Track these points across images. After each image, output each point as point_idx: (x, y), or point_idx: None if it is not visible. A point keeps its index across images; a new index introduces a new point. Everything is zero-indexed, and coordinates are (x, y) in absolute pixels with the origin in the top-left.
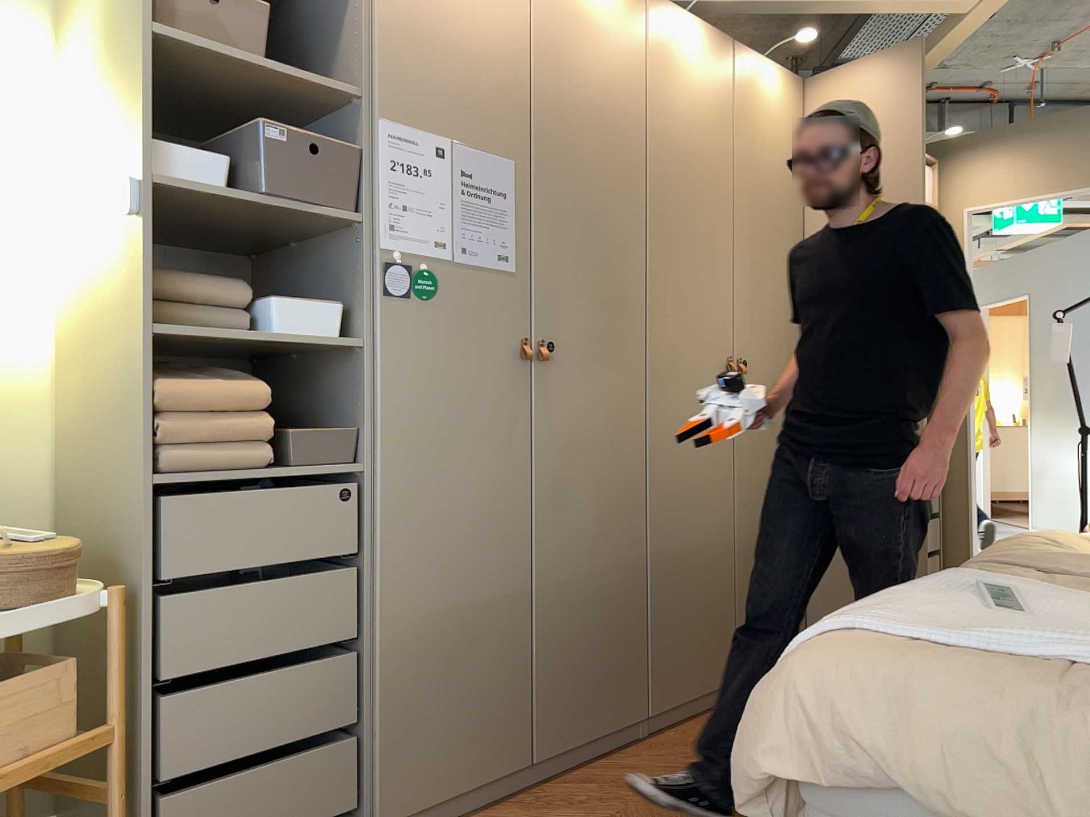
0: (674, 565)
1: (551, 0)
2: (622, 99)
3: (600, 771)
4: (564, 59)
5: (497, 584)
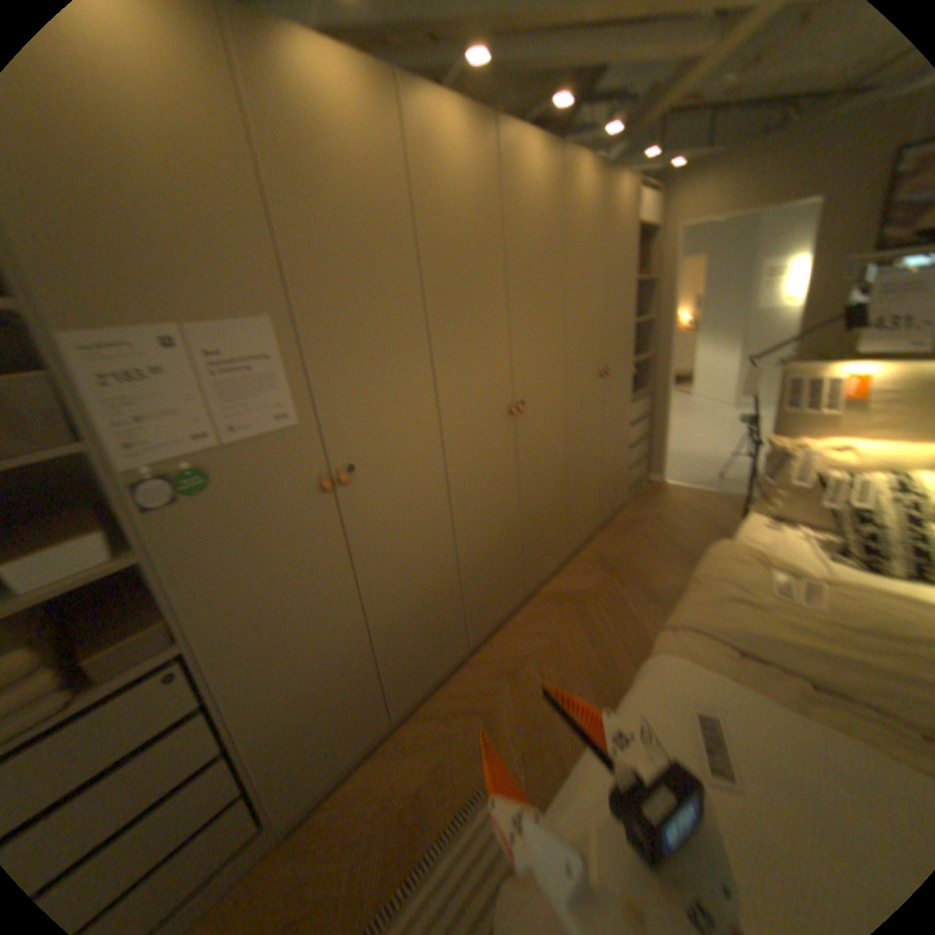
0: (477, 563)
1: (273, 115)
2: (384, 216)
3: (437, 705)
4: (306, 187)
5: (339, 652)
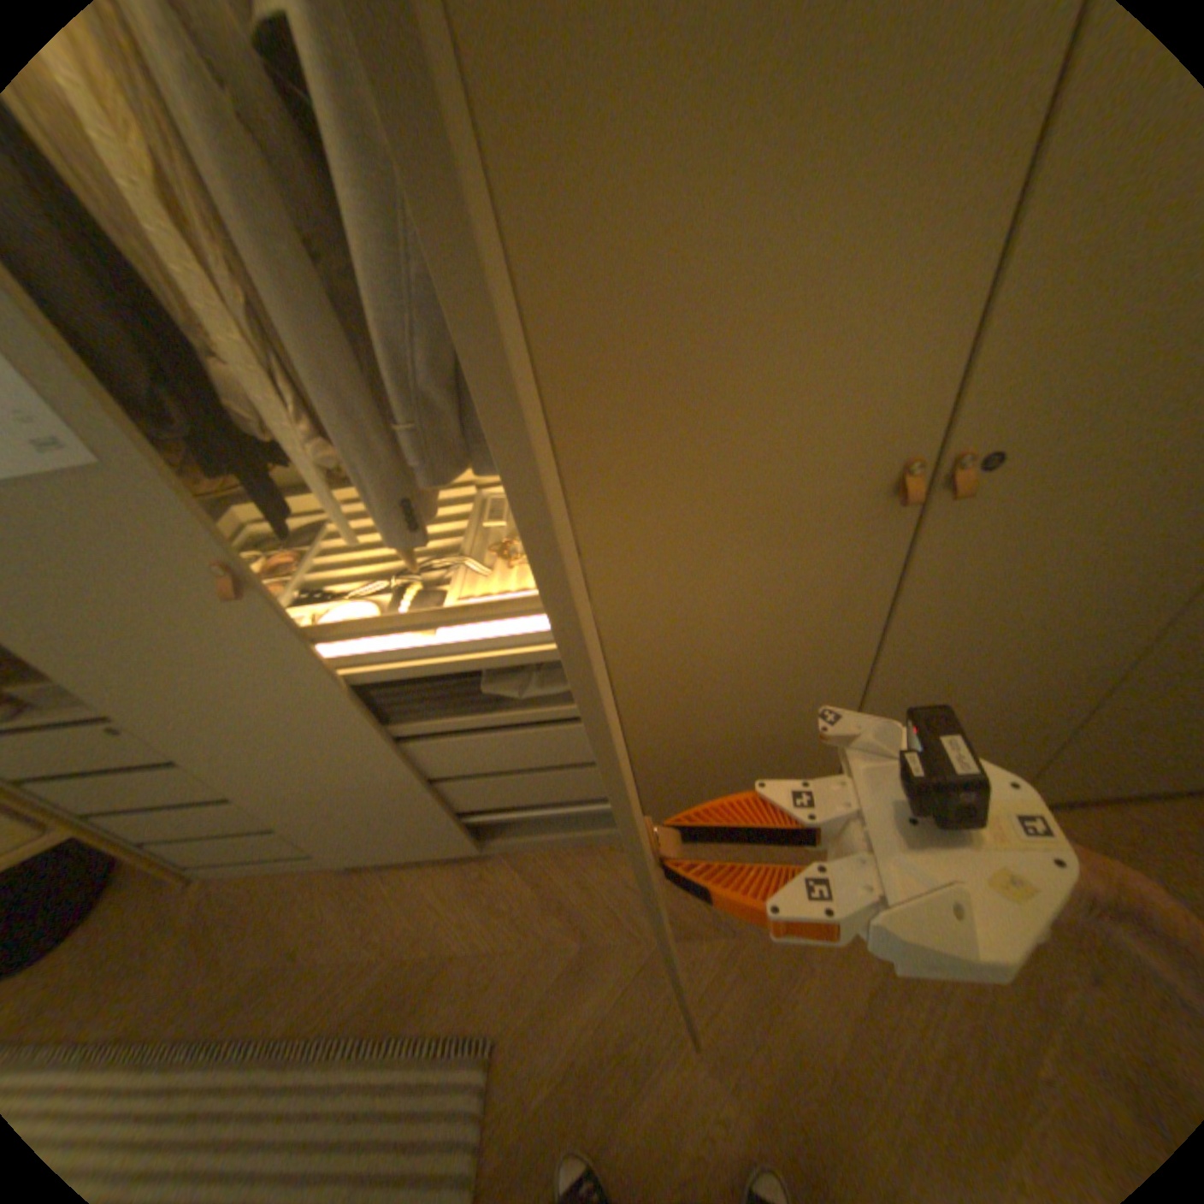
0: (682, 758)
1: None
2: None
3: (559, 873)
4: None
5: (363, 779)
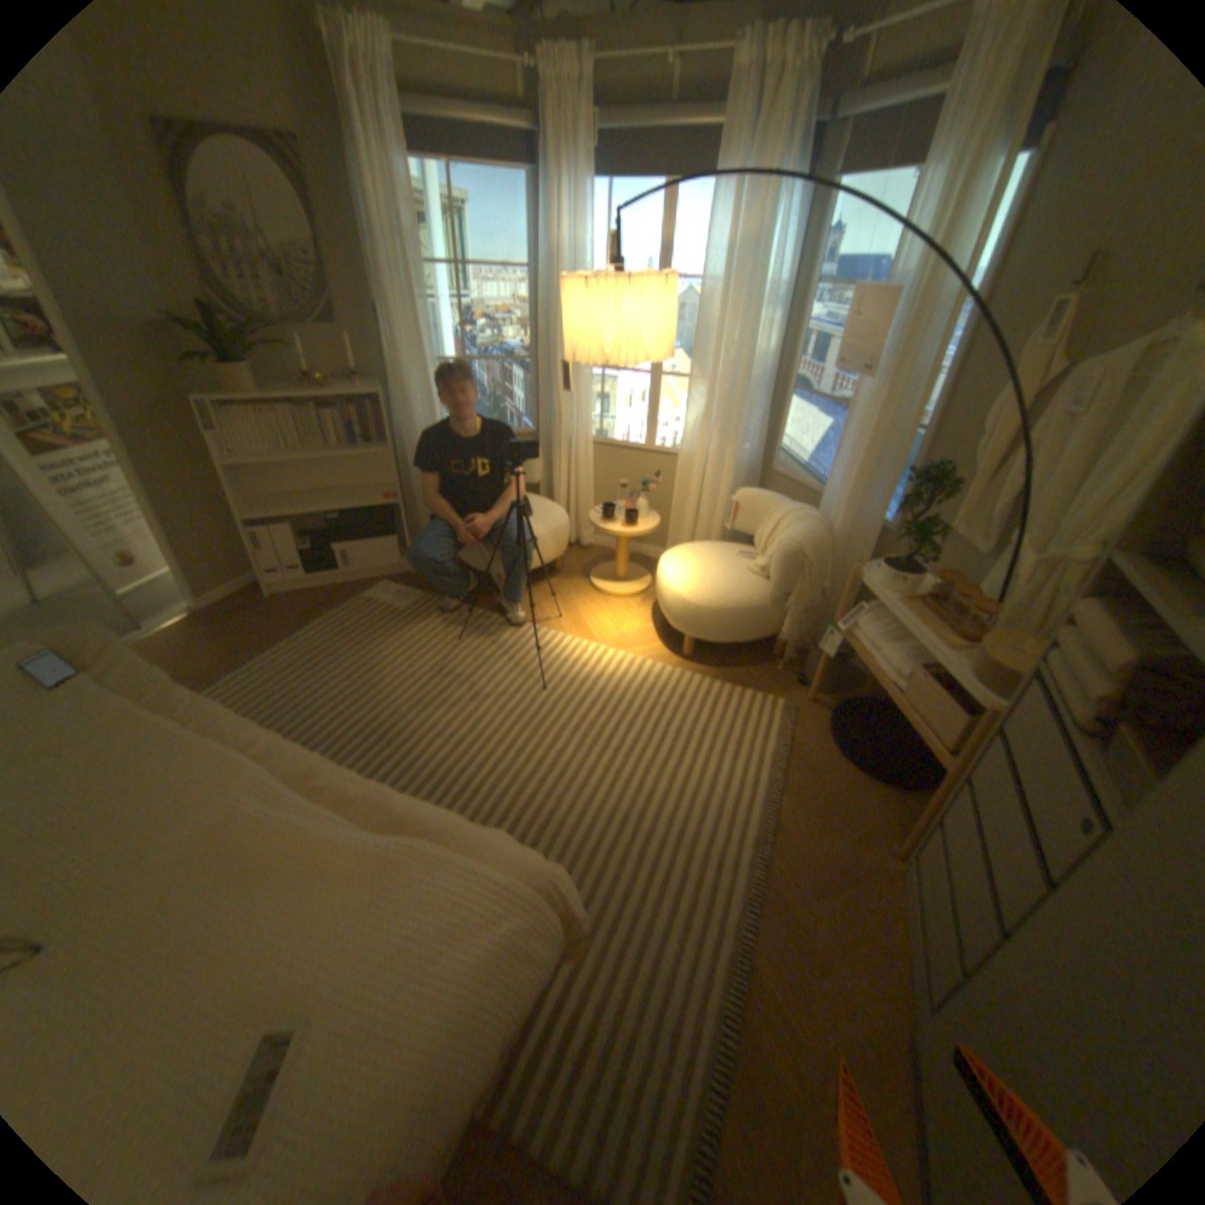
0: None
1: None
2: None
3: None
4: None
5: None
